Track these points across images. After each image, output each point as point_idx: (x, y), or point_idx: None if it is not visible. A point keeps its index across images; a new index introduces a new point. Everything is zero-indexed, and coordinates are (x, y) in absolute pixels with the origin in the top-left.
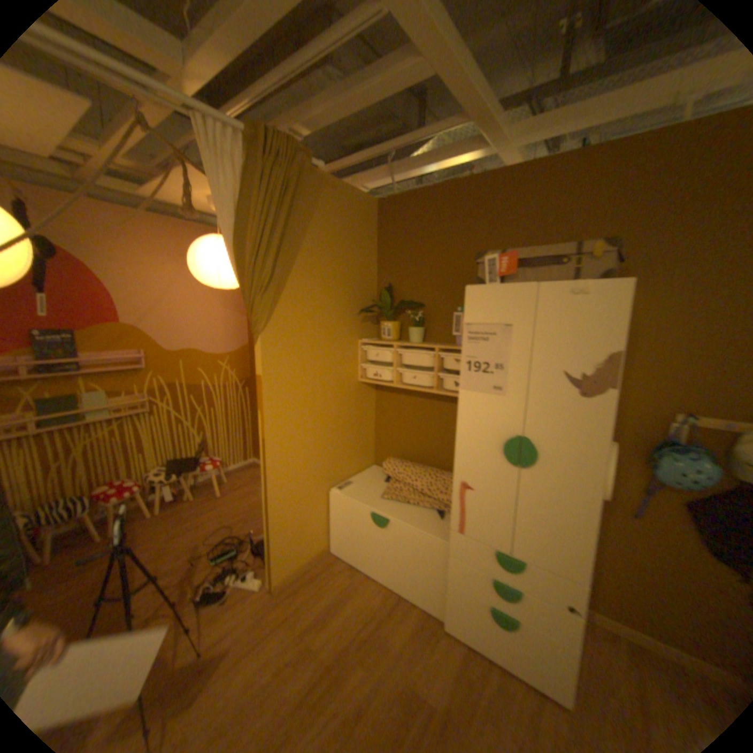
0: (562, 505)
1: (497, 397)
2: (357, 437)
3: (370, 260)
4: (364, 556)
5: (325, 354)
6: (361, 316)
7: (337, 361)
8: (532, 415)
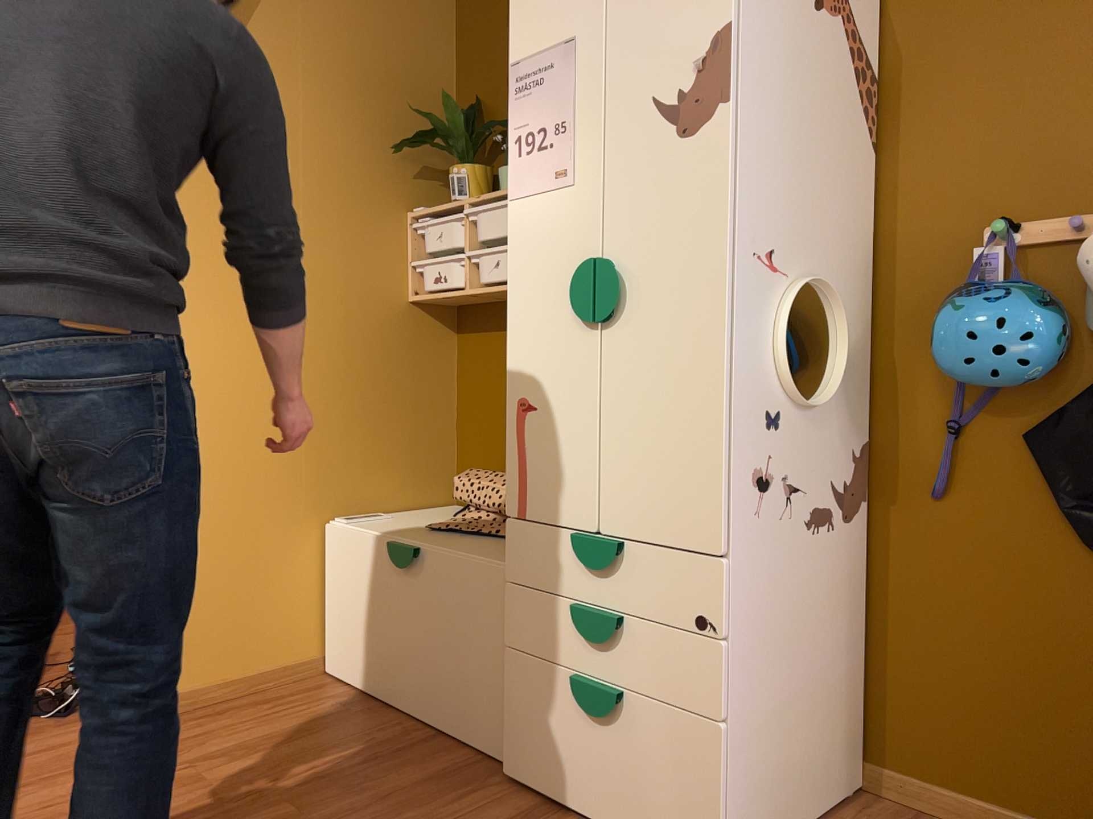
0: (670, 380)
1: (563, 192)
2: (406, 425)
3: (440, 56)
4: (379, 658)
5: (322, 222)
6: (416, 164)
7: (353, 242)
8: (614, 205)
